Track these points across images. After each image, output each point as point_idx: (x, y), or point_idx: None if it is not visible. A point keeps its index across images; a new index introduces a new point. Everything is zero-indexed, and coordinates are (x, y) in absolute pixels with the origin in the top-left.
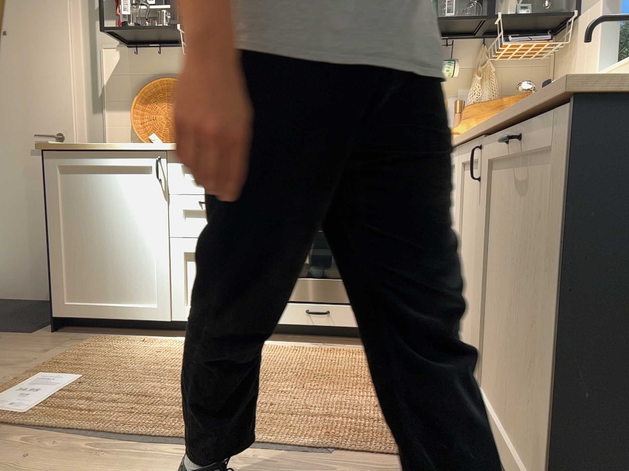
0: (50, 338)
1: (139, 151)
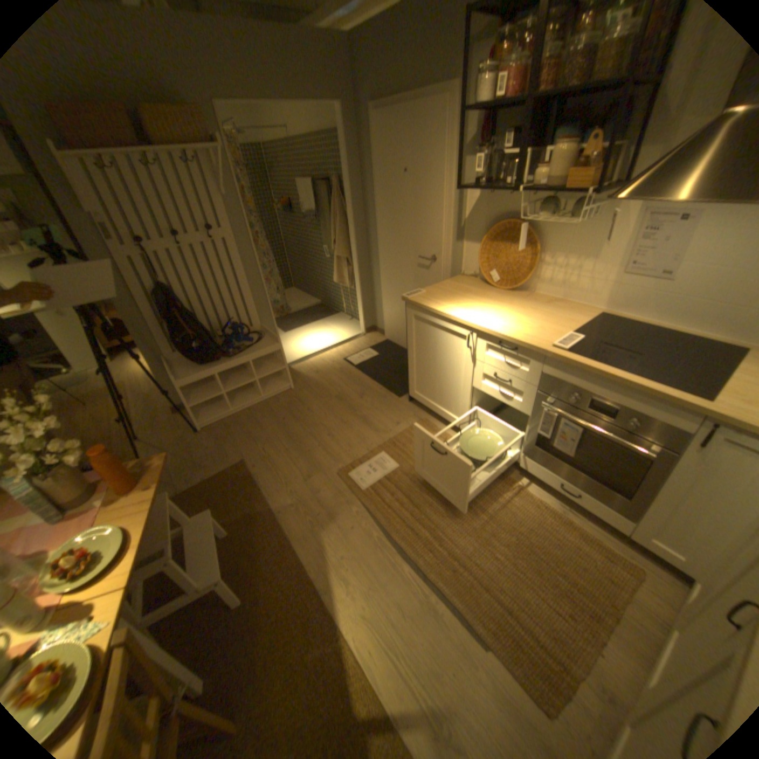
0: (406, 407)
1: (459, 322)
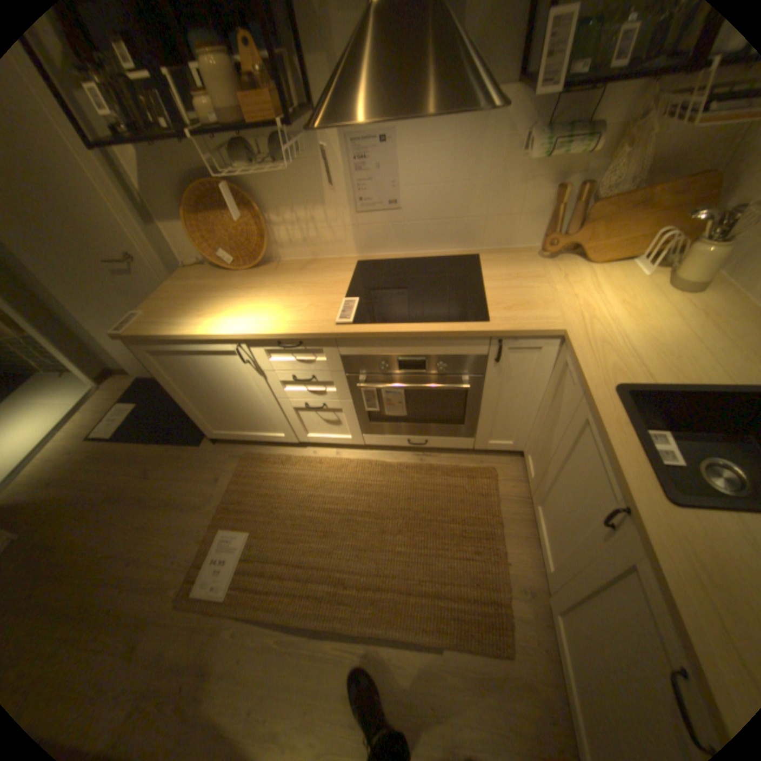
0: (213, 452)
1: (214, 338)
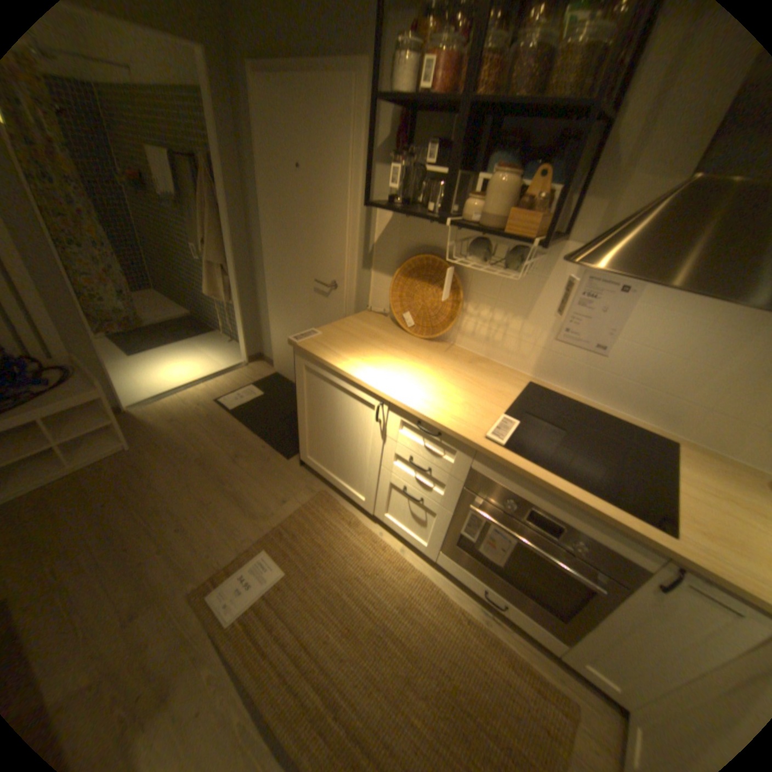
0: (296, 474)
1: (366, 387)
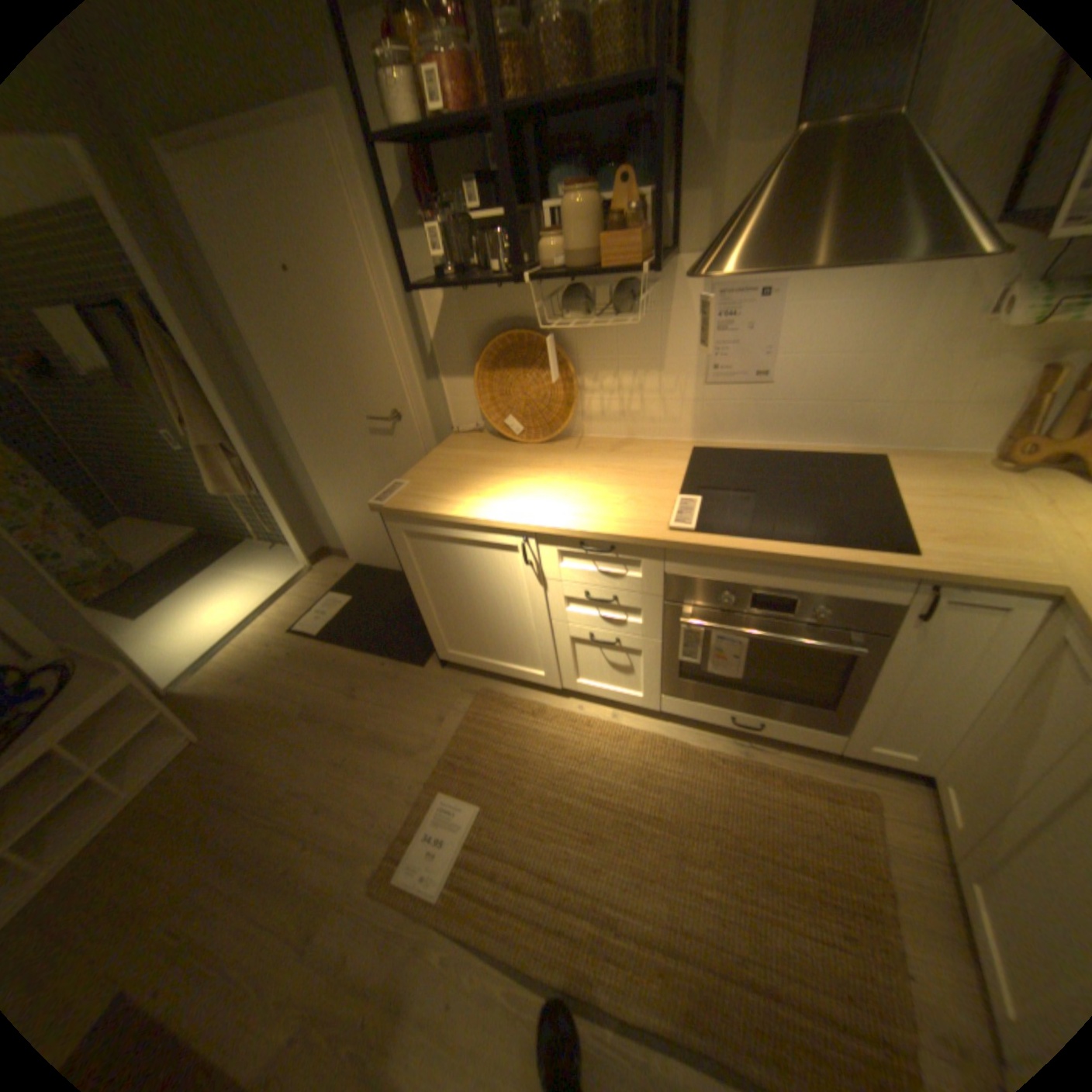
0: (441, 680)
1: (497, 526)
